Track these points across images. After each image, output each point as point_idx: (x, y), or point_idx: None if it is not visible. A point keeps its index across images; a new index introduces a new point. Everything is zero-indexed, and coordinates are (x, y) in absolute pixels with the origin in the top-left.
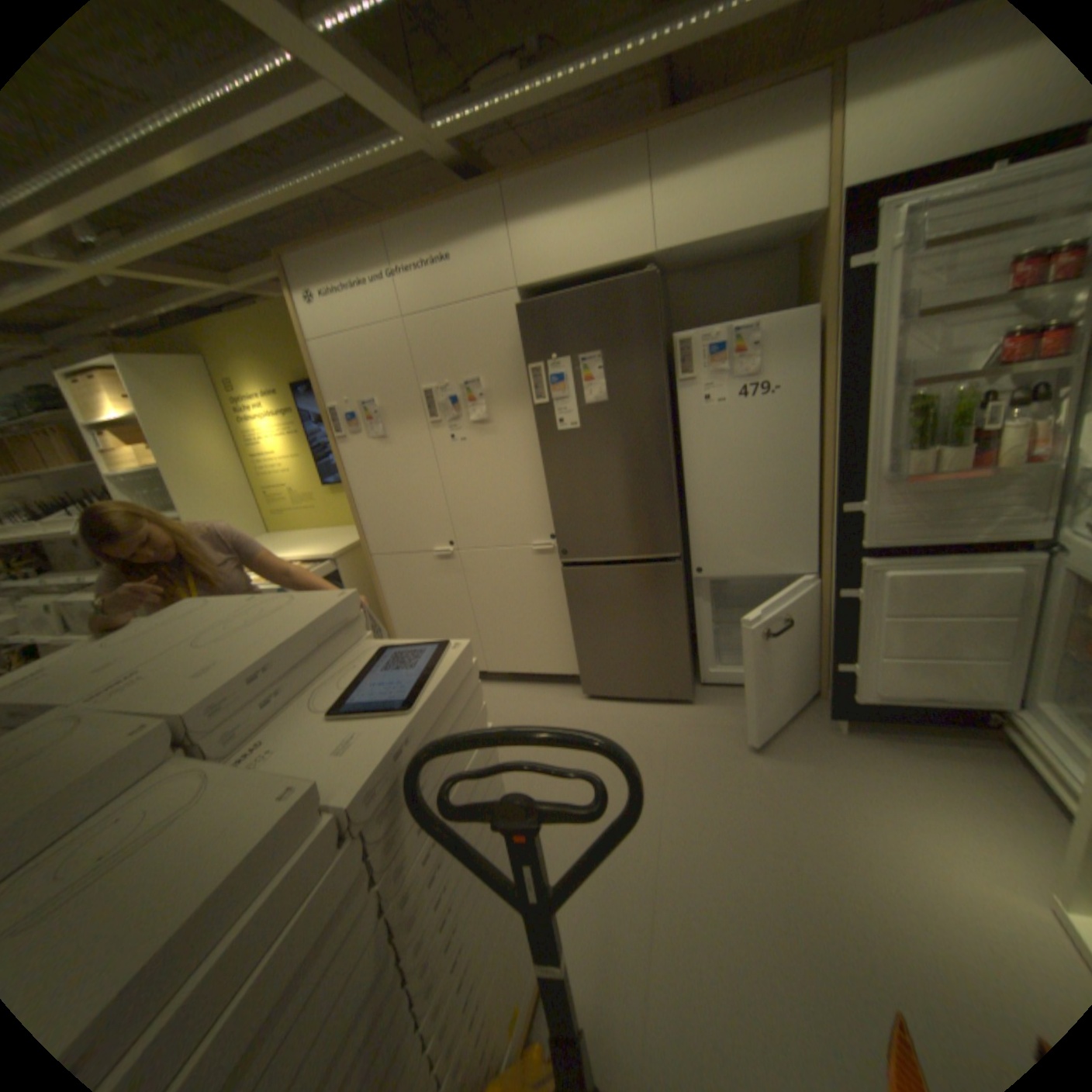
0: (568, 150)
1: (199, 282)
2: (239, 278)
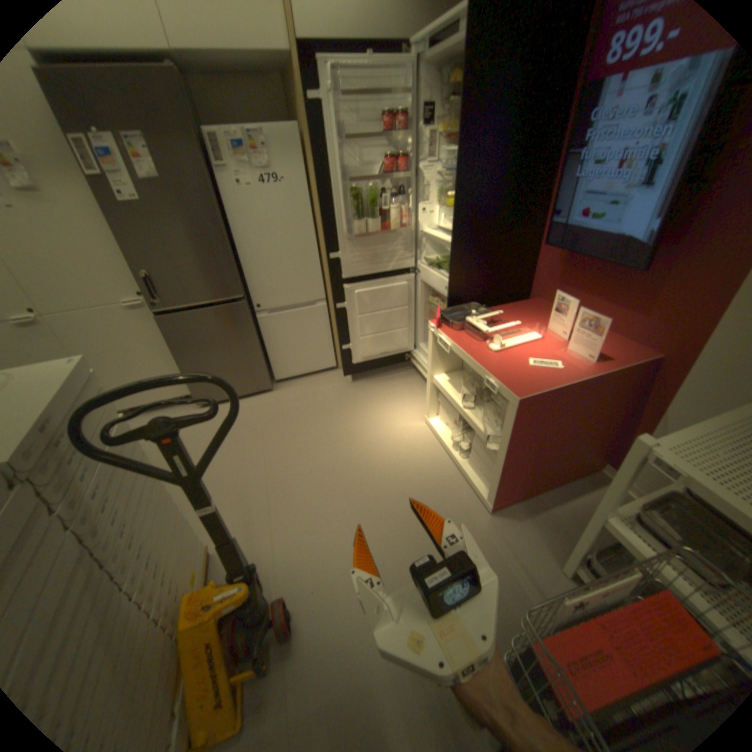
0: None
1: None
2: None
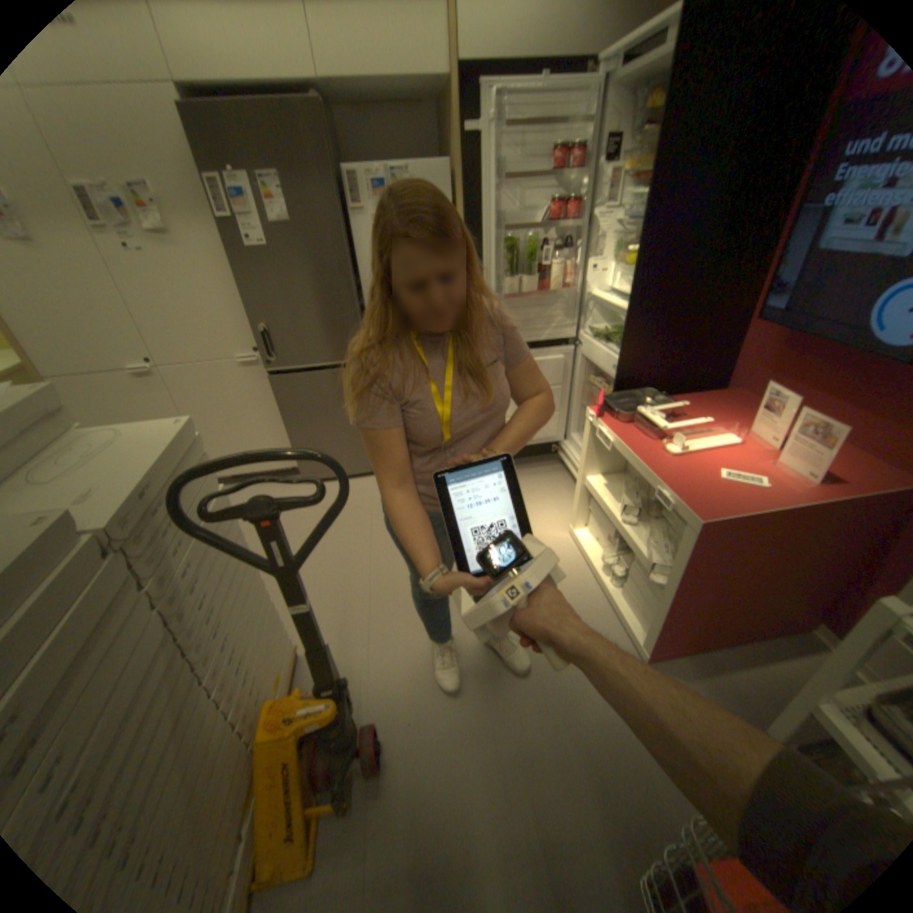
0: None
1: None
2: None
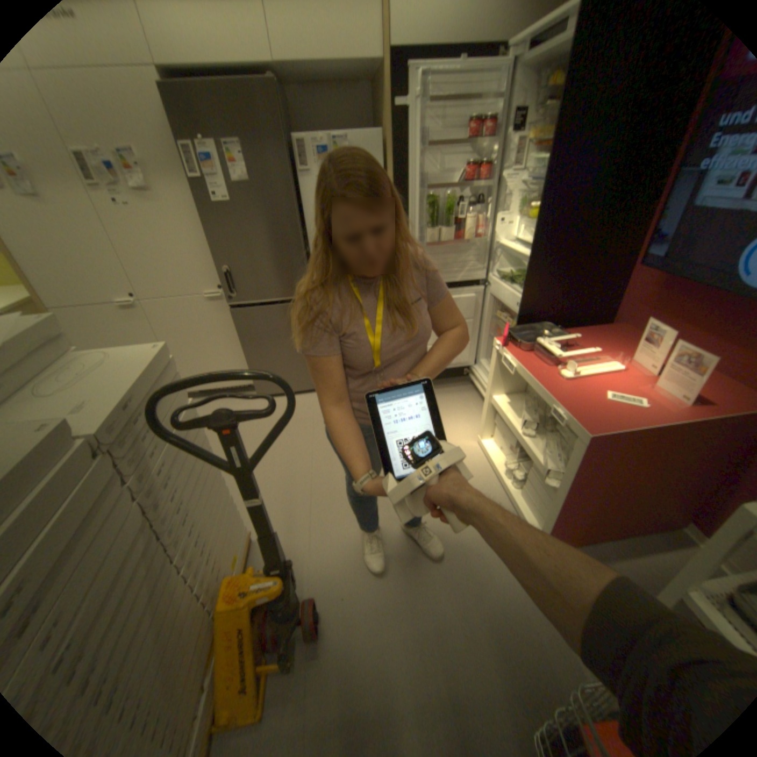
0: None
1: None
2: None
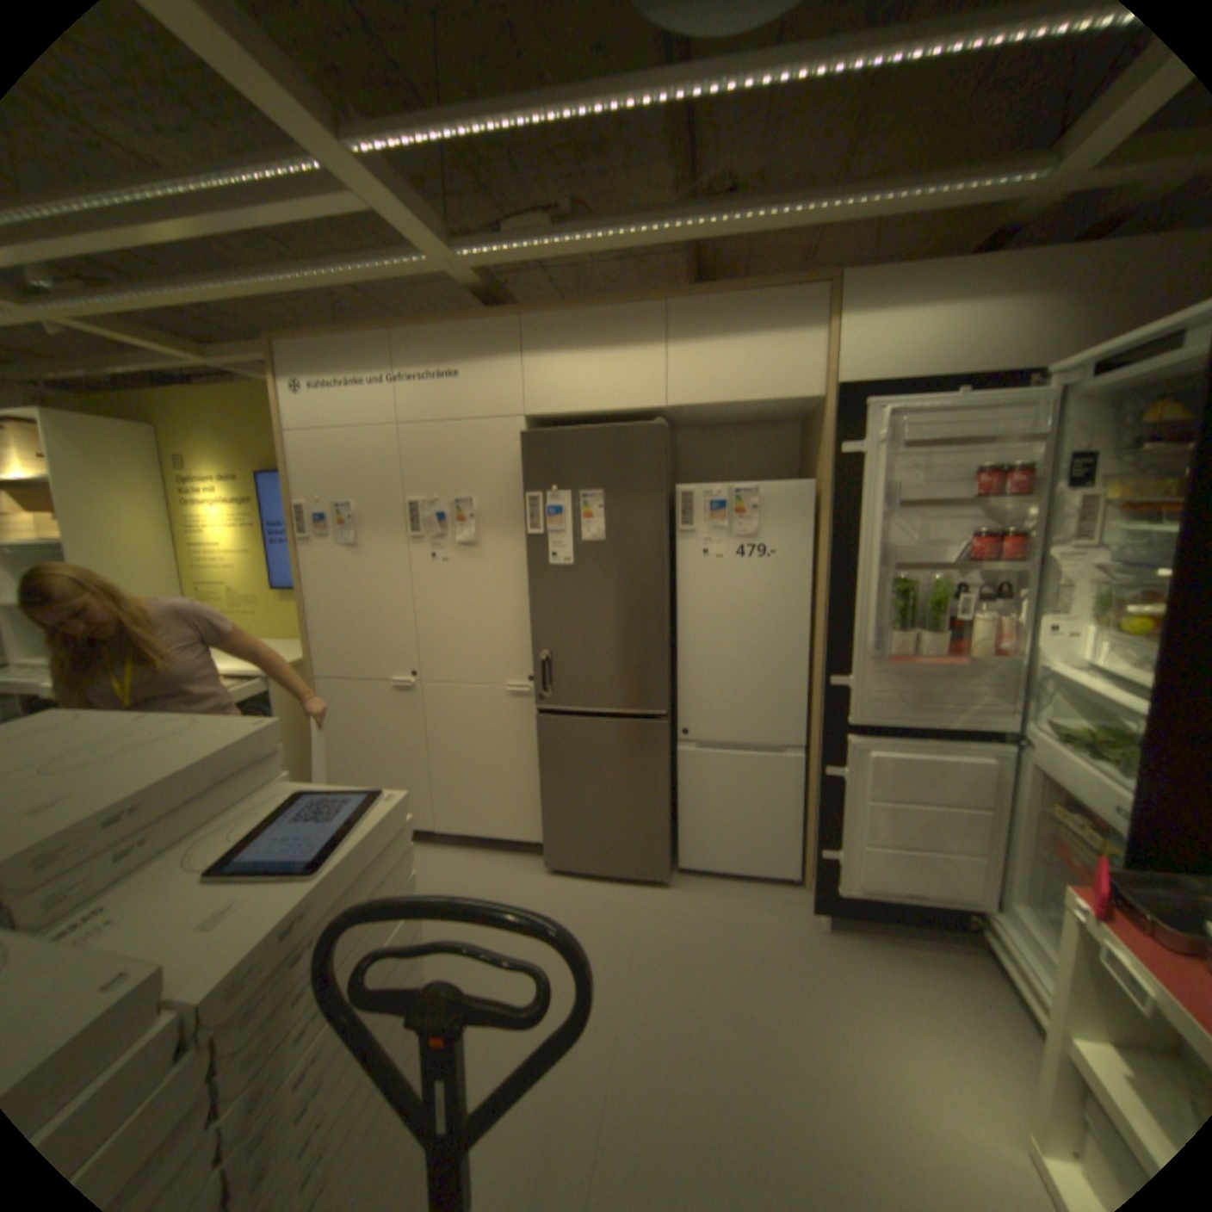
0: (591, 301)
1: (170, 349)
2: (220, 353)
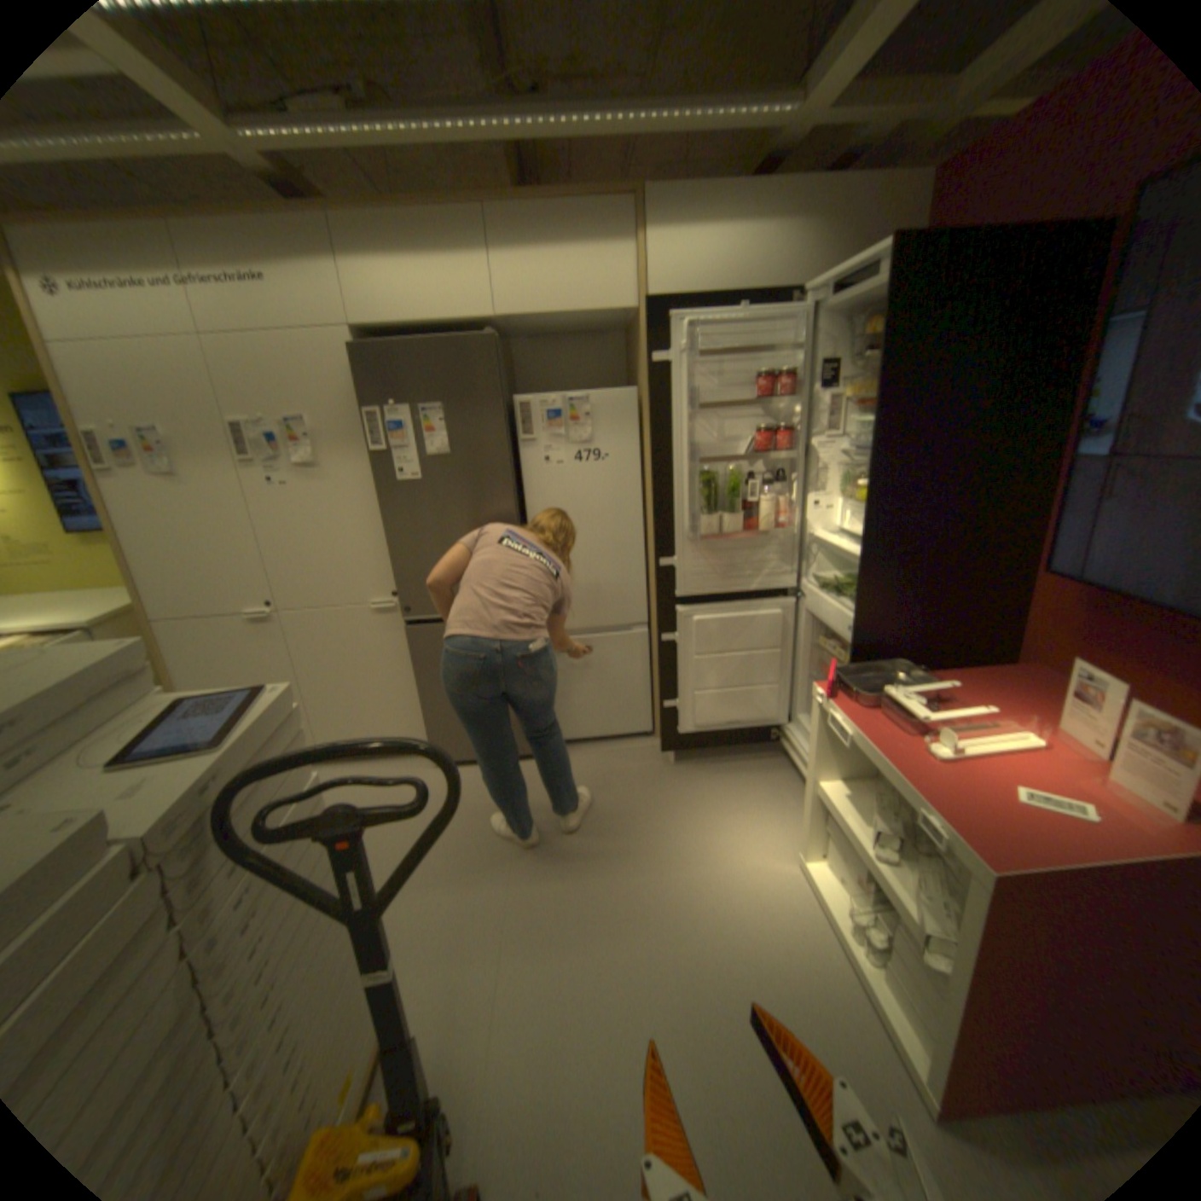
0: (403, 200)
1: None
2: None
